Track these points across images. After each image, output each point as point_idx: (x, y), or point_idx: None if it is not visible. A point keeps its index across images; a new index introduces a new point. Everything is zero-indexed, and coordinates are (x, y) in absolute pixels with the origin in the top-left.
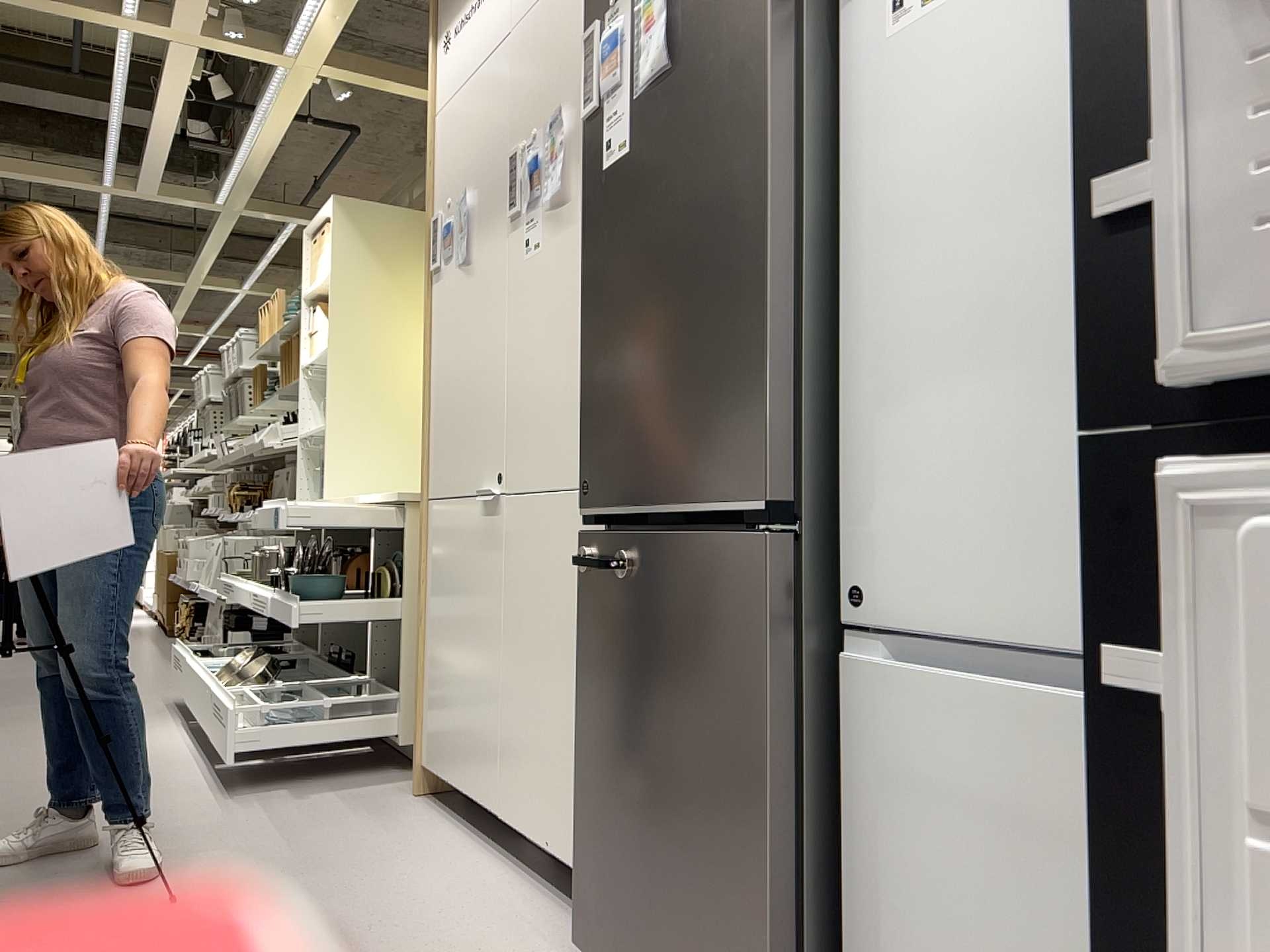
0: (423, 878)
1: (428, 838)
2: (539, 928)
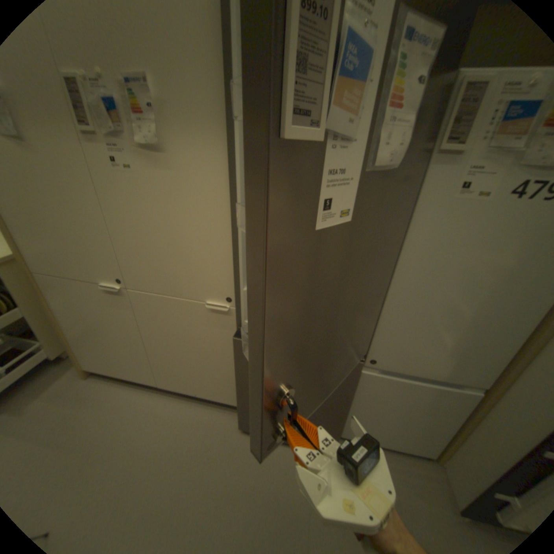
0: (145, 425)
1: (120, 401)
2: (210, 421)
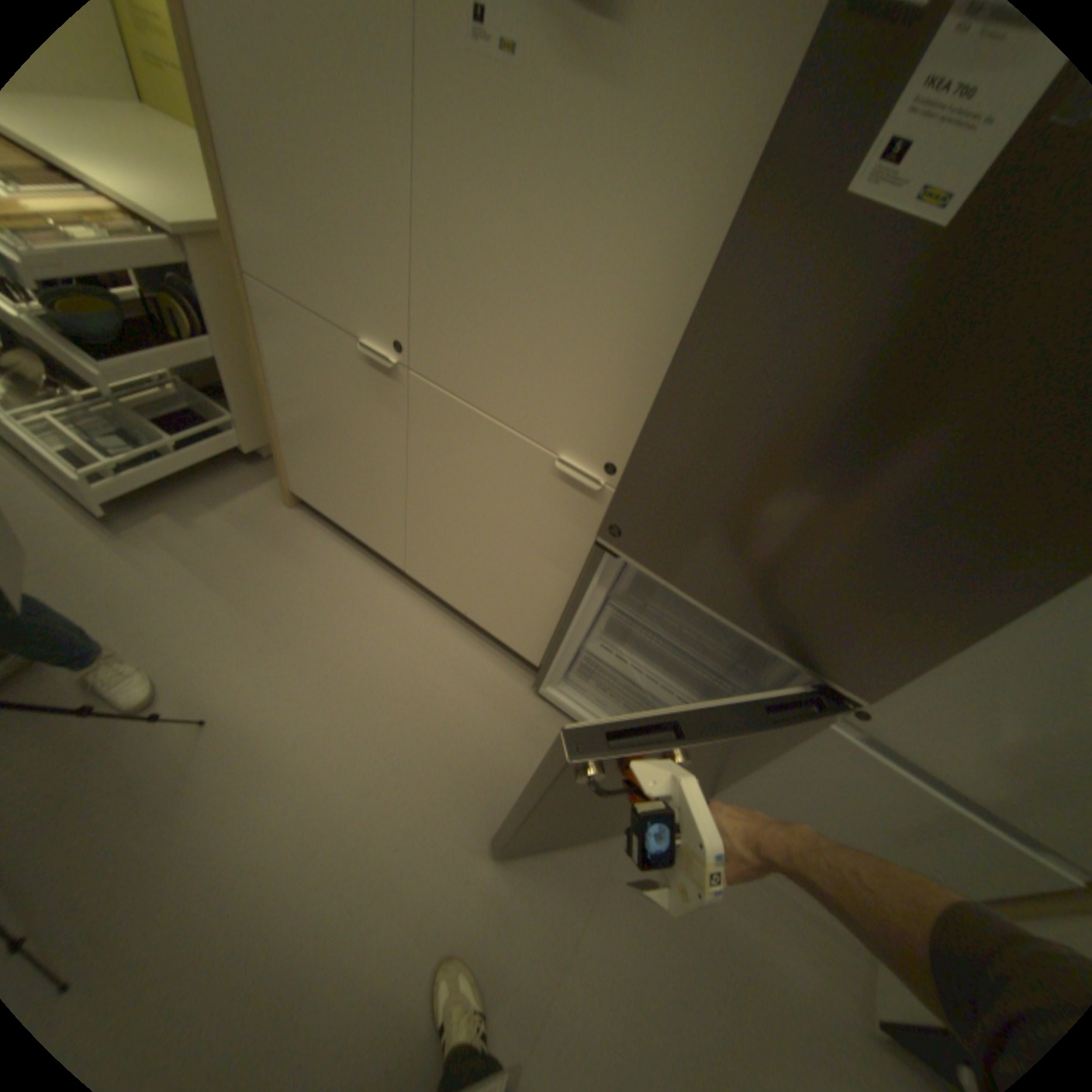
0: (371, 627)
1: (340, 570)
2: (479, 667)
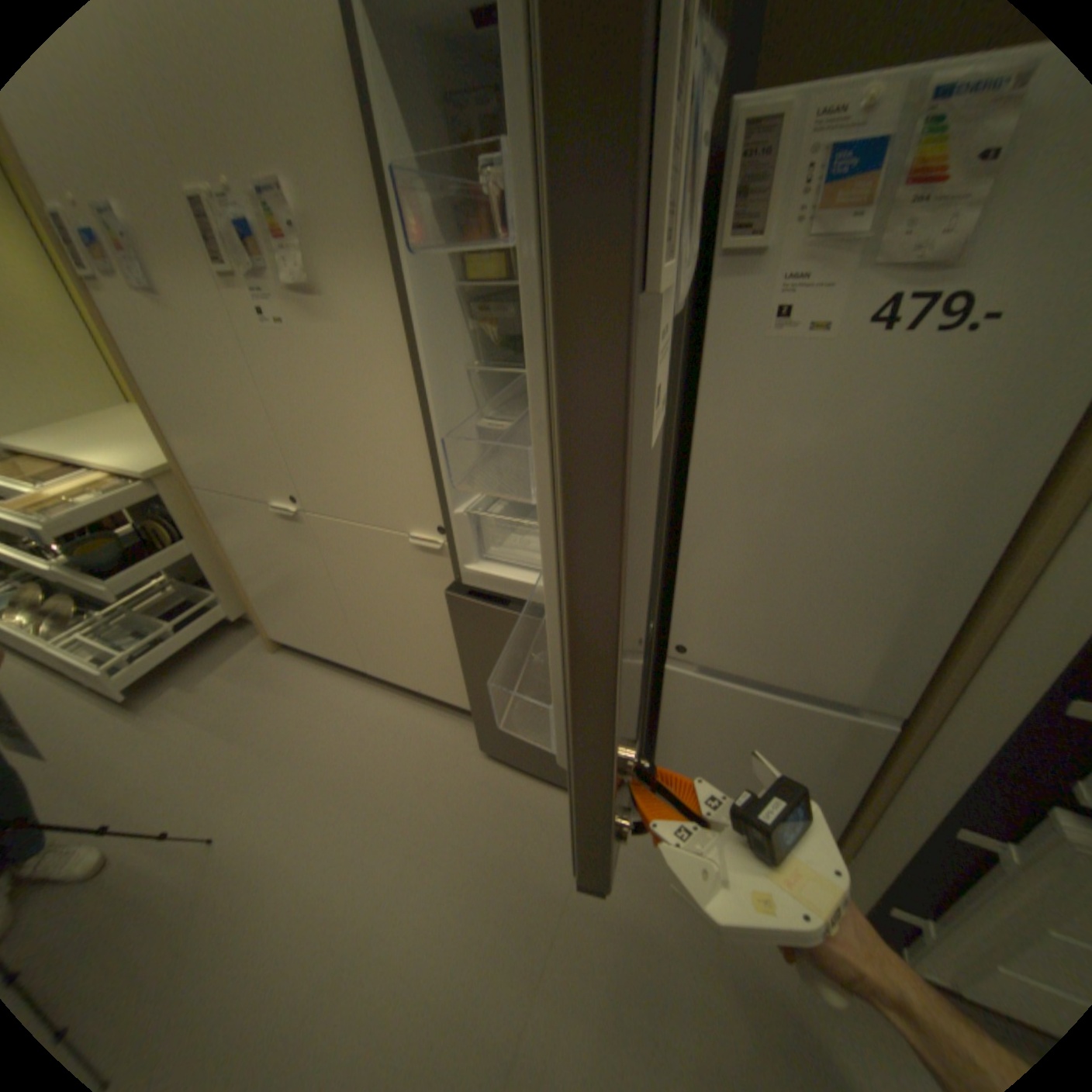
0: (346, 726)
1: (317, 689)
2: (441, 733)
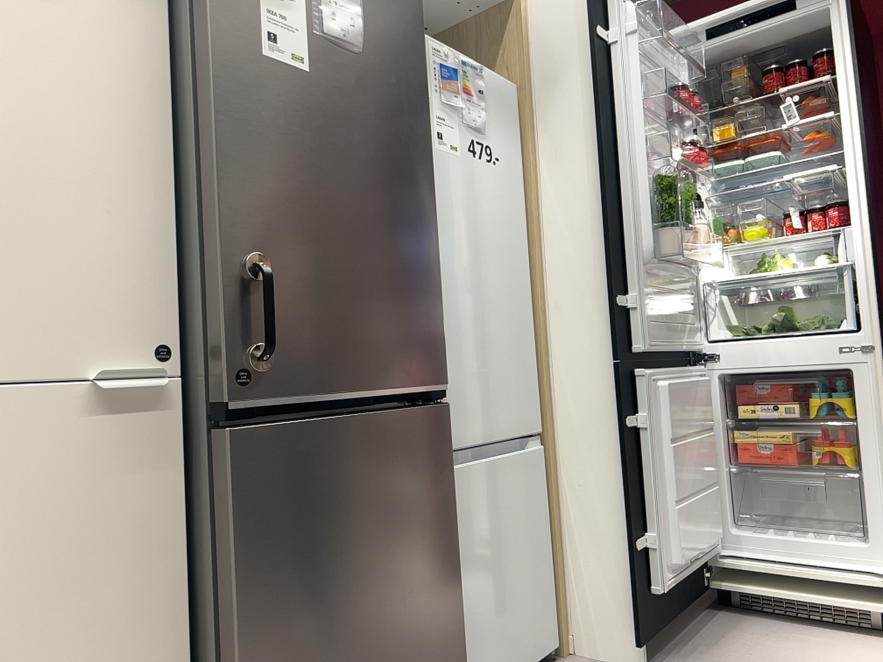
0: None
1: None
2: None
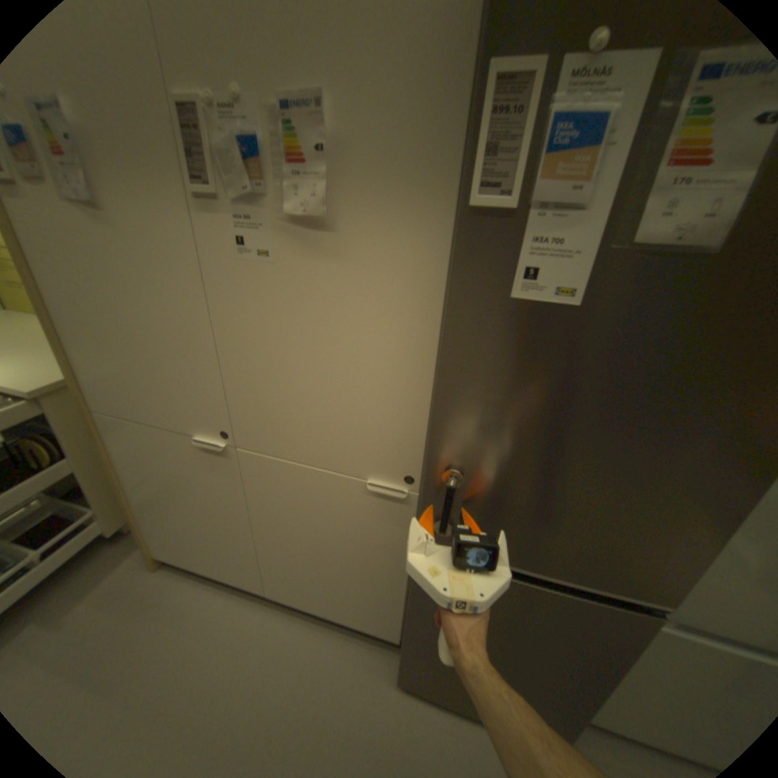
0: (244, 663)
1: (206, 614)
2: (348, 663)
